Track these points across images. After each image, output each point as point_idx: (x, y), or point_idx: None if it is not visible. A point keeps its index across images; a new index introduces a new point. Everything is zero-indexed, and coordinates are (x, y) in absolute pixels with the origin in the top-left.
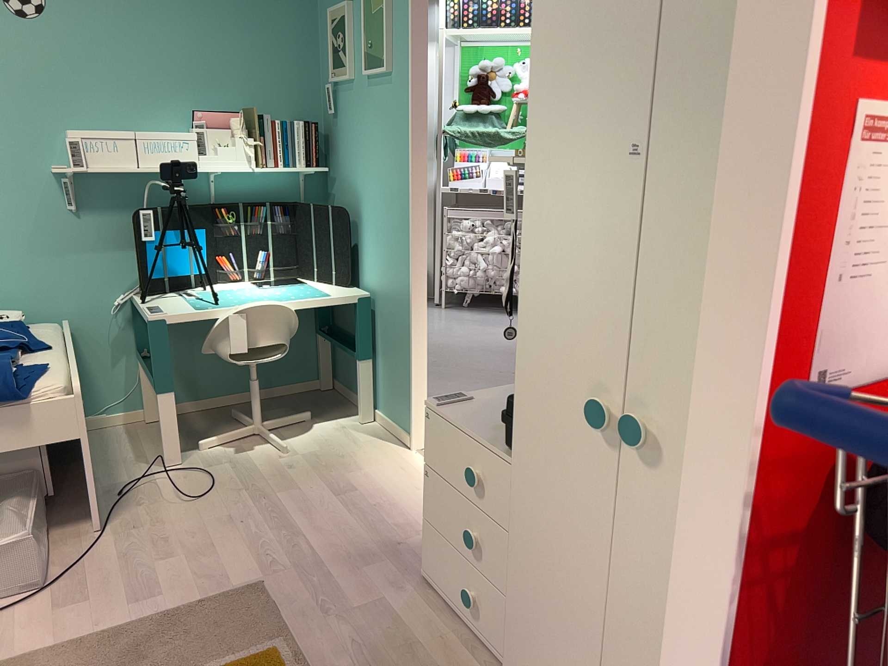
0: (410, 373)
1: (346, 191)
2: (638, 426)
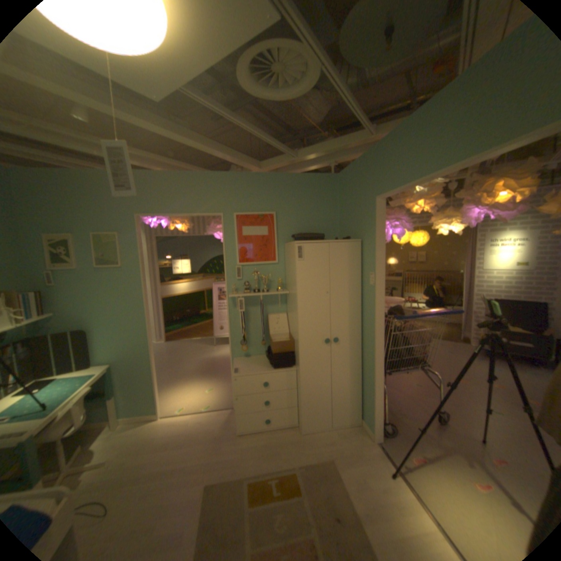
0: (151, 388)
1: (69, 323)
2: (337, 339)
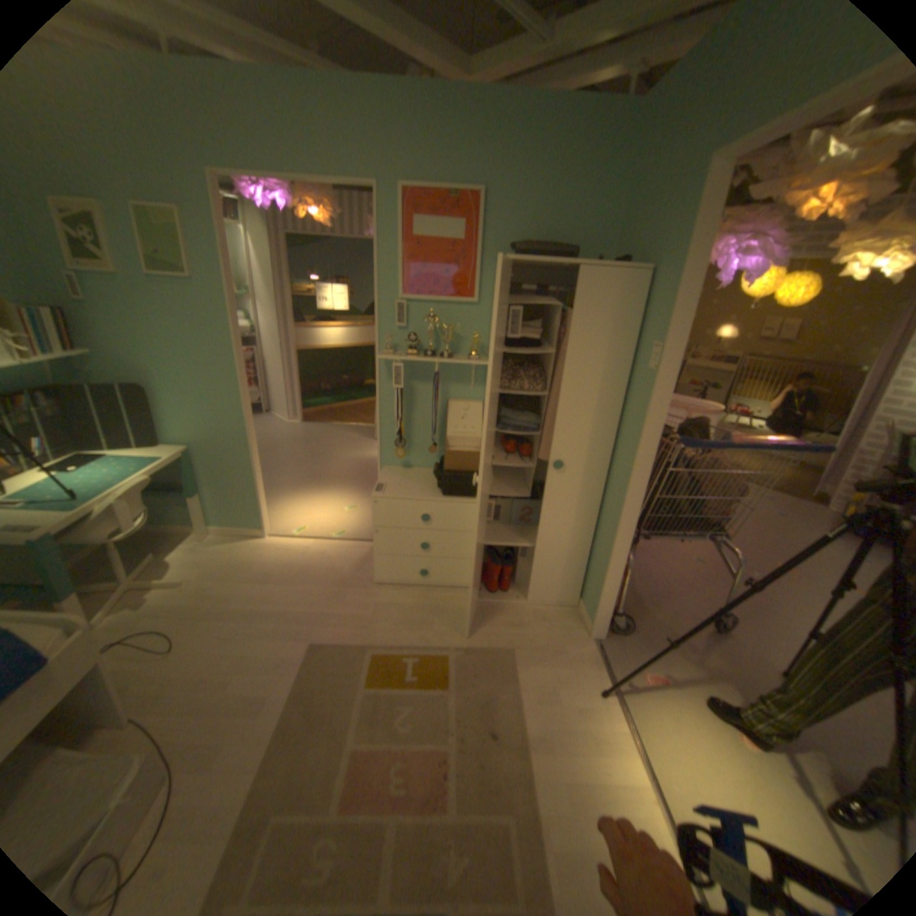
0: (253, 491)
1: (118, 369)
2: (560, 464)
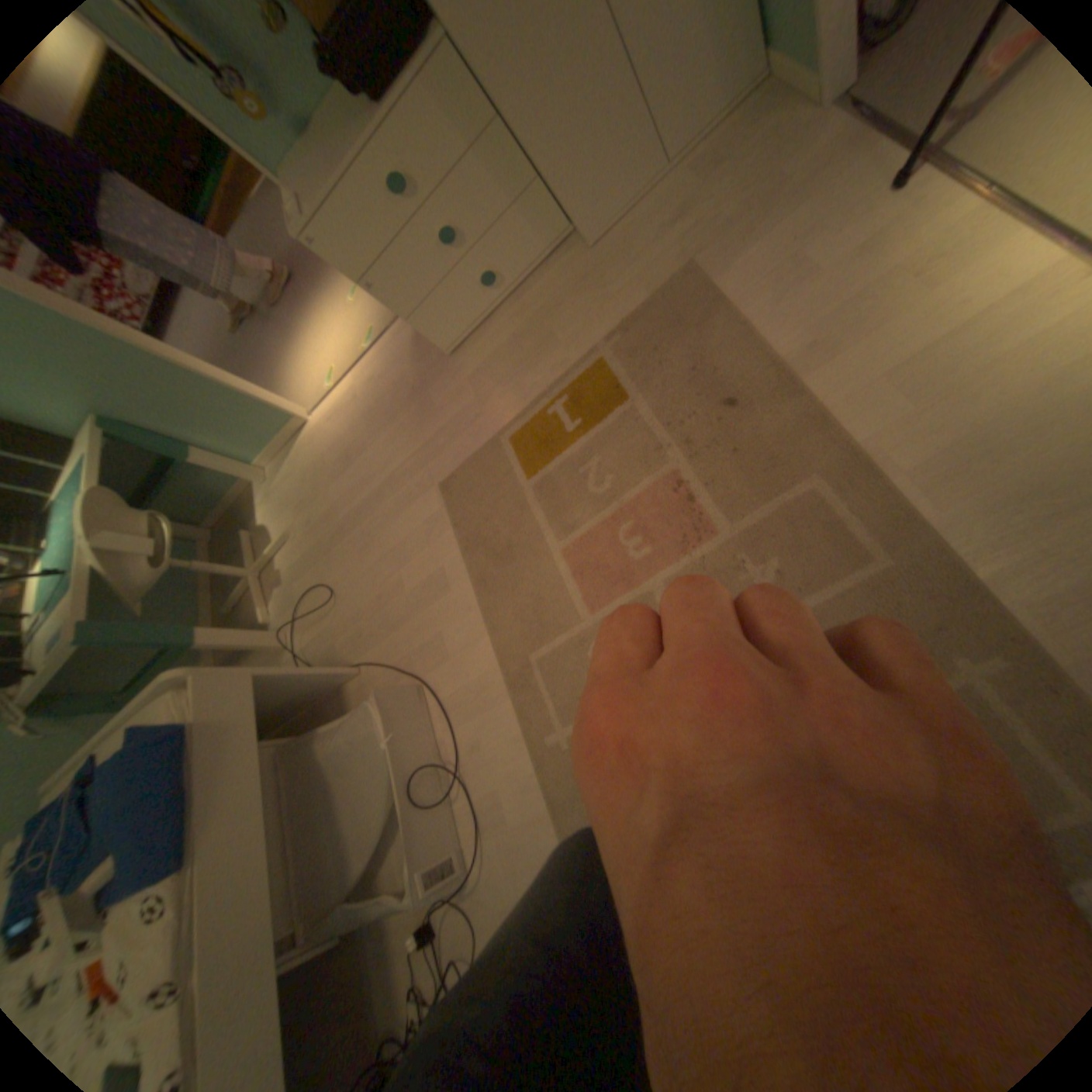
0: (218, 385)
1: None
2: None
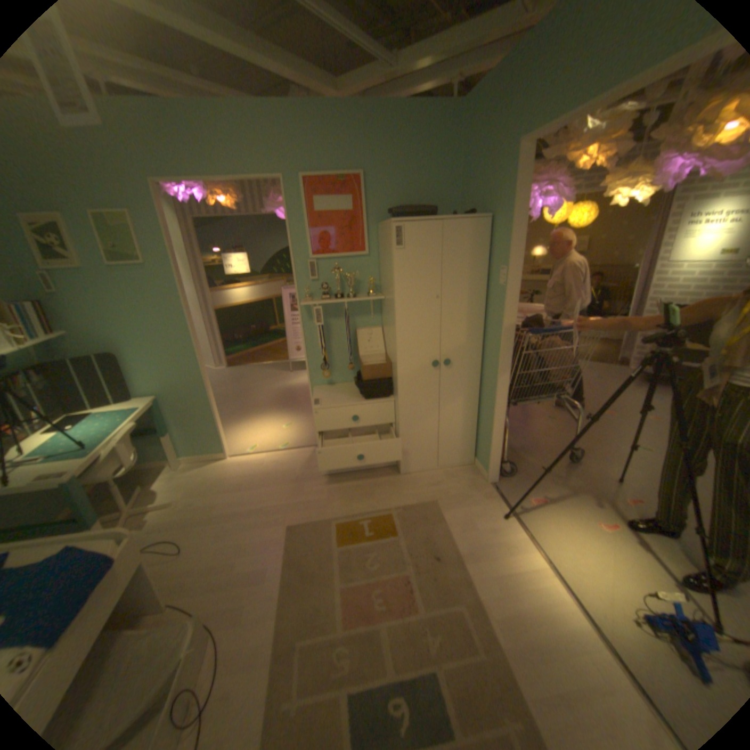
0: (213, 423)
1: (90, 343)
2: (448, 361)
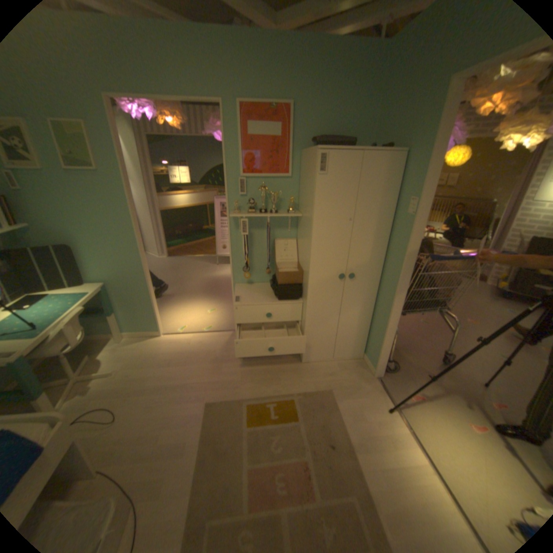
0: (150, 307)
1: (49, 234)
2: (353, 275)
